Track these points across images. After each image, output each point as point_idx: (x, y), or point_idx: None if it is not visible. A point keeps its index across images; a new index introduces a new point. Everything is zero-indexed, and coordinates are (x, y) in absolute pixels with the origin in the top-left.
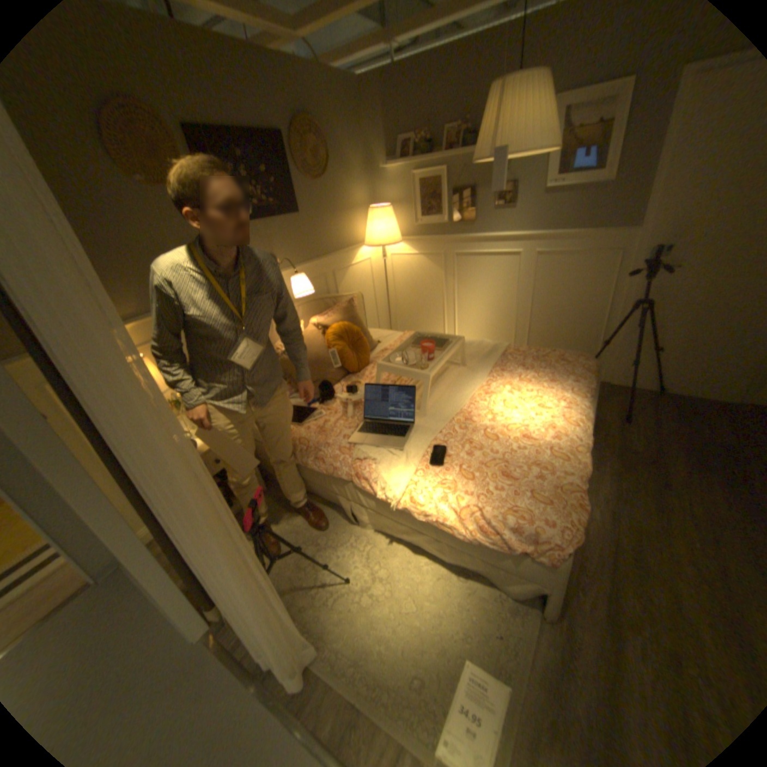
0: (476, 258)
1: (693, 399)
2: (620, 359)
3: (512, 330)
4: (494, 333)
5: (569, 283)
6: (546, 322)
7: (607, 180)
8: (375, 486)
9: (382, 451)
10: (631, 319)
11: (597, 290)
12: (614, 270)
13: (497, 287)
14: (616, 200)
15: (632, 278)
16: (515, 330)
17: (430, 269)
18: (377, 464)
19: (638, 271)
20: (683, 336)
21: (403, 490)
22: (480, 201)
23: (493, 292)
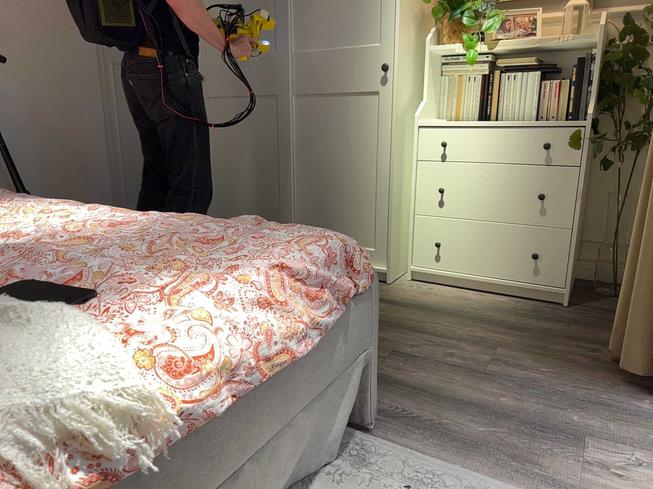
0: None
1: None
2: None
3: None
4: None
5: None
6: None
7: None
8: None
9: None
10: None
11: None
12: None
13: None
14: None
15: None
16: None
17: None
18: None
19: None
20: (36, 174)
21: (107, 390)
22: None
23: None
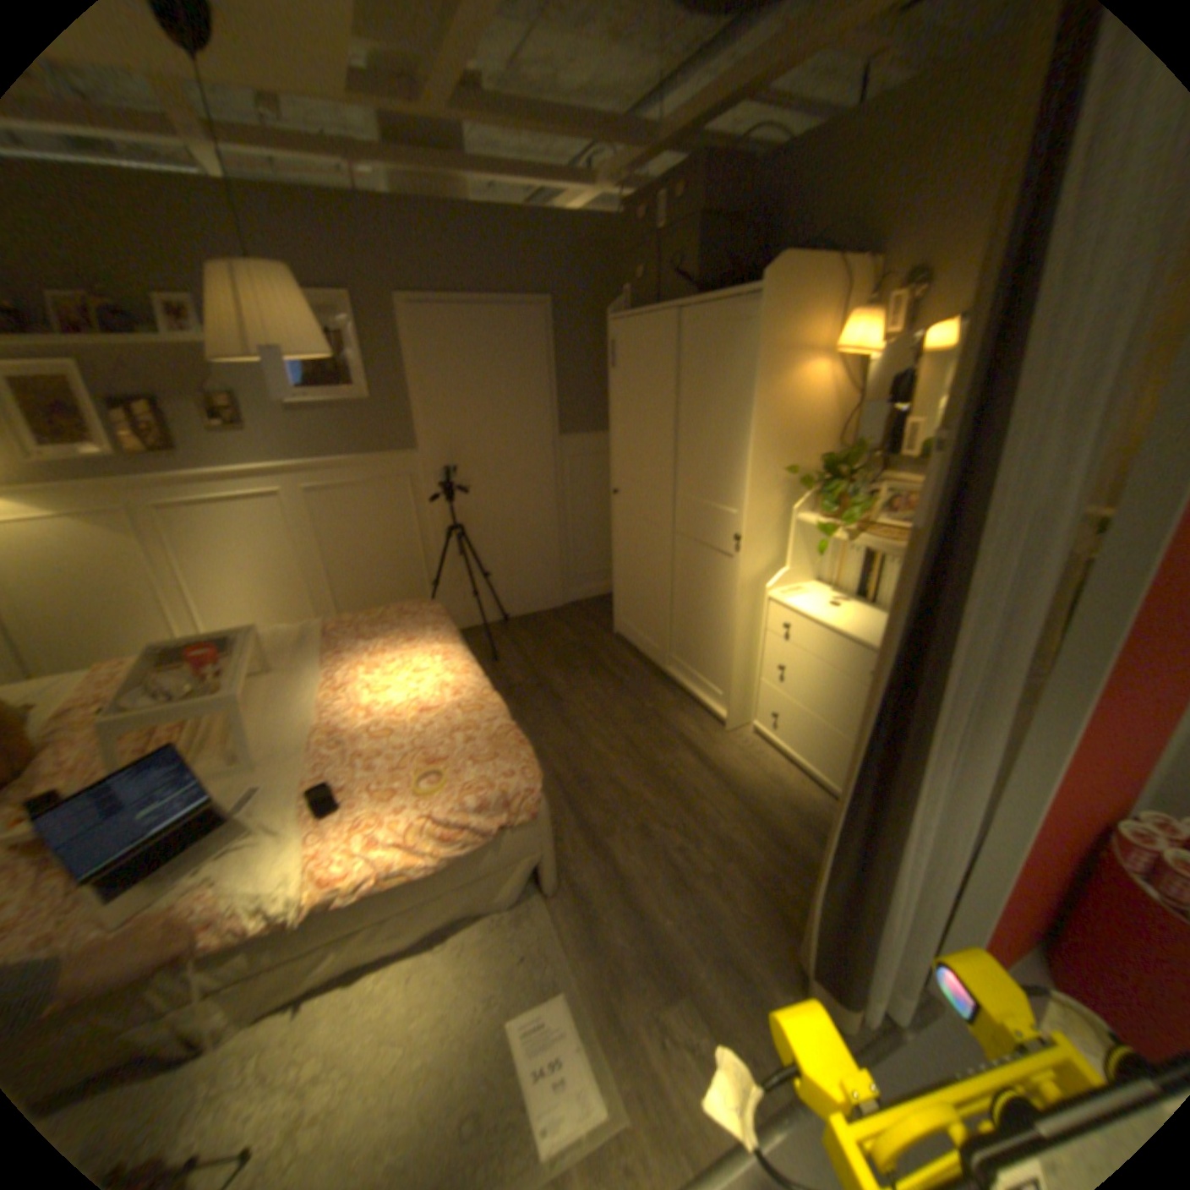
0: (202, 506)
1: (532, 614)
2: (456, 597)
3: (310, 602)
4: (281, 615)
5: (365, 521)
6: (354, 578)
7: (362, 397)
8: (233, 919)
9: (211, 855)
10: (449, 549)
11: (401, 524)
12: (410, 498)
13: (259, 545)
14: (381, 419)
15: (431, 504)
16: (315, 601)
17: (104, 538)
18: (217, 879)
19: (435, 496)
20: (500, 554)
21: (298, 879)
22: (178, 418)
23: (256, 554)
